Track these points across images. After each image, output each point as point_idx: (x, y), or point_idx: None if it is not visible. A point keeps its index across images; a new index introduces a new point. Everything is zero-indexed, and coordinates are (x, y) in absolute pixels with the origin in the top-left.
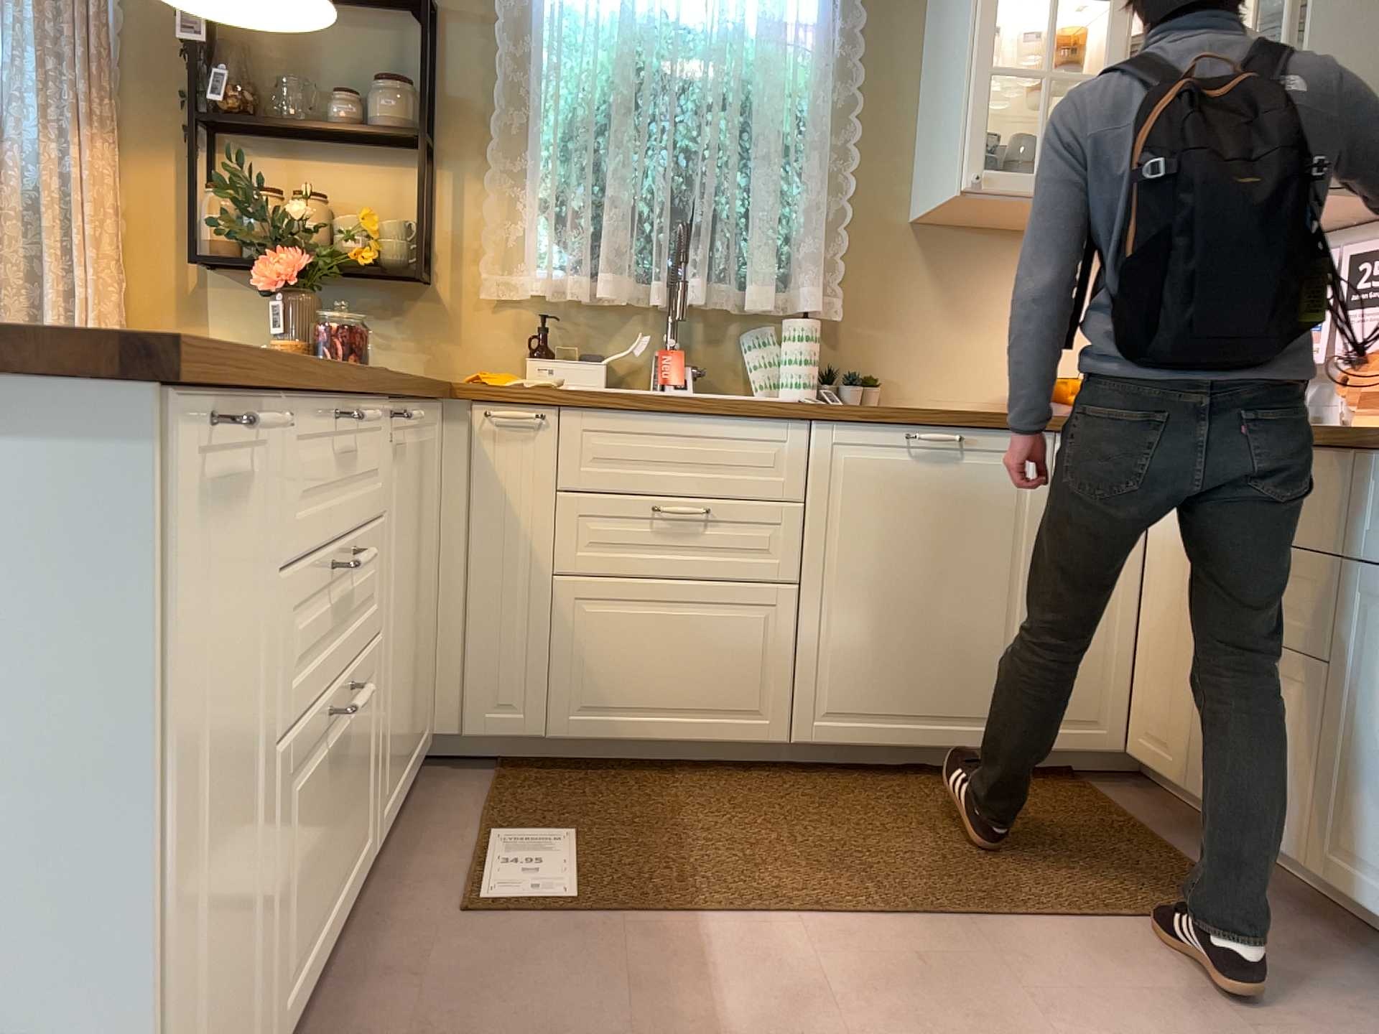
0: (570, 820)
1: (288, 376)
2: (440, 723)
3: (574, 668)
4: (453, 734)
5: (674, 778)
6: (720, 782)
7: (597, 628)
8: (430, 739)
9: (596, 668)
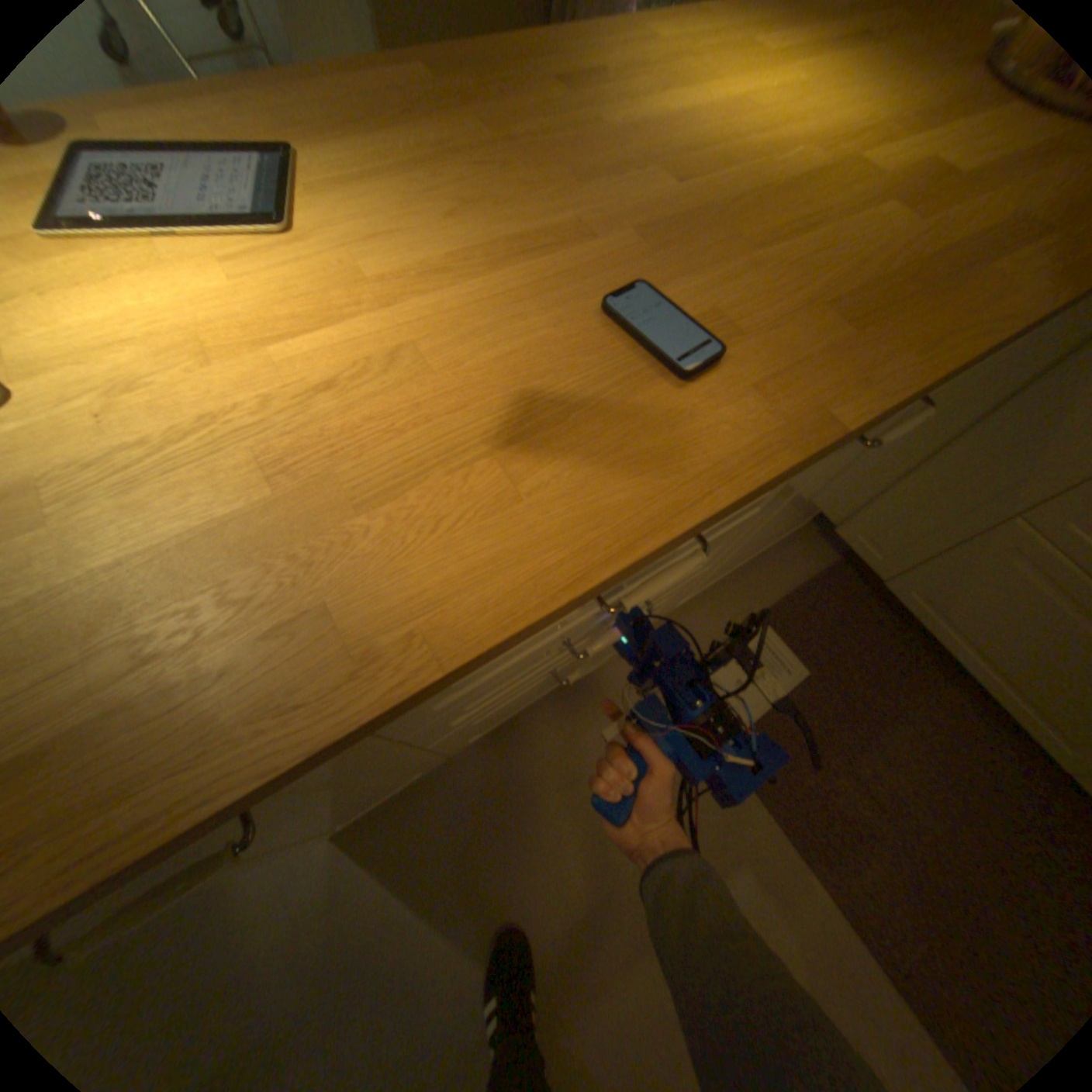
0: (825, 660)
1: (409, 696)
2: (831, 511)
3: (956, 579)
4: (834, 523)
5: (950, 684)
6: (977, 724)
7: (1012, 582)
8: (815, 516)
9: (973, 597)
